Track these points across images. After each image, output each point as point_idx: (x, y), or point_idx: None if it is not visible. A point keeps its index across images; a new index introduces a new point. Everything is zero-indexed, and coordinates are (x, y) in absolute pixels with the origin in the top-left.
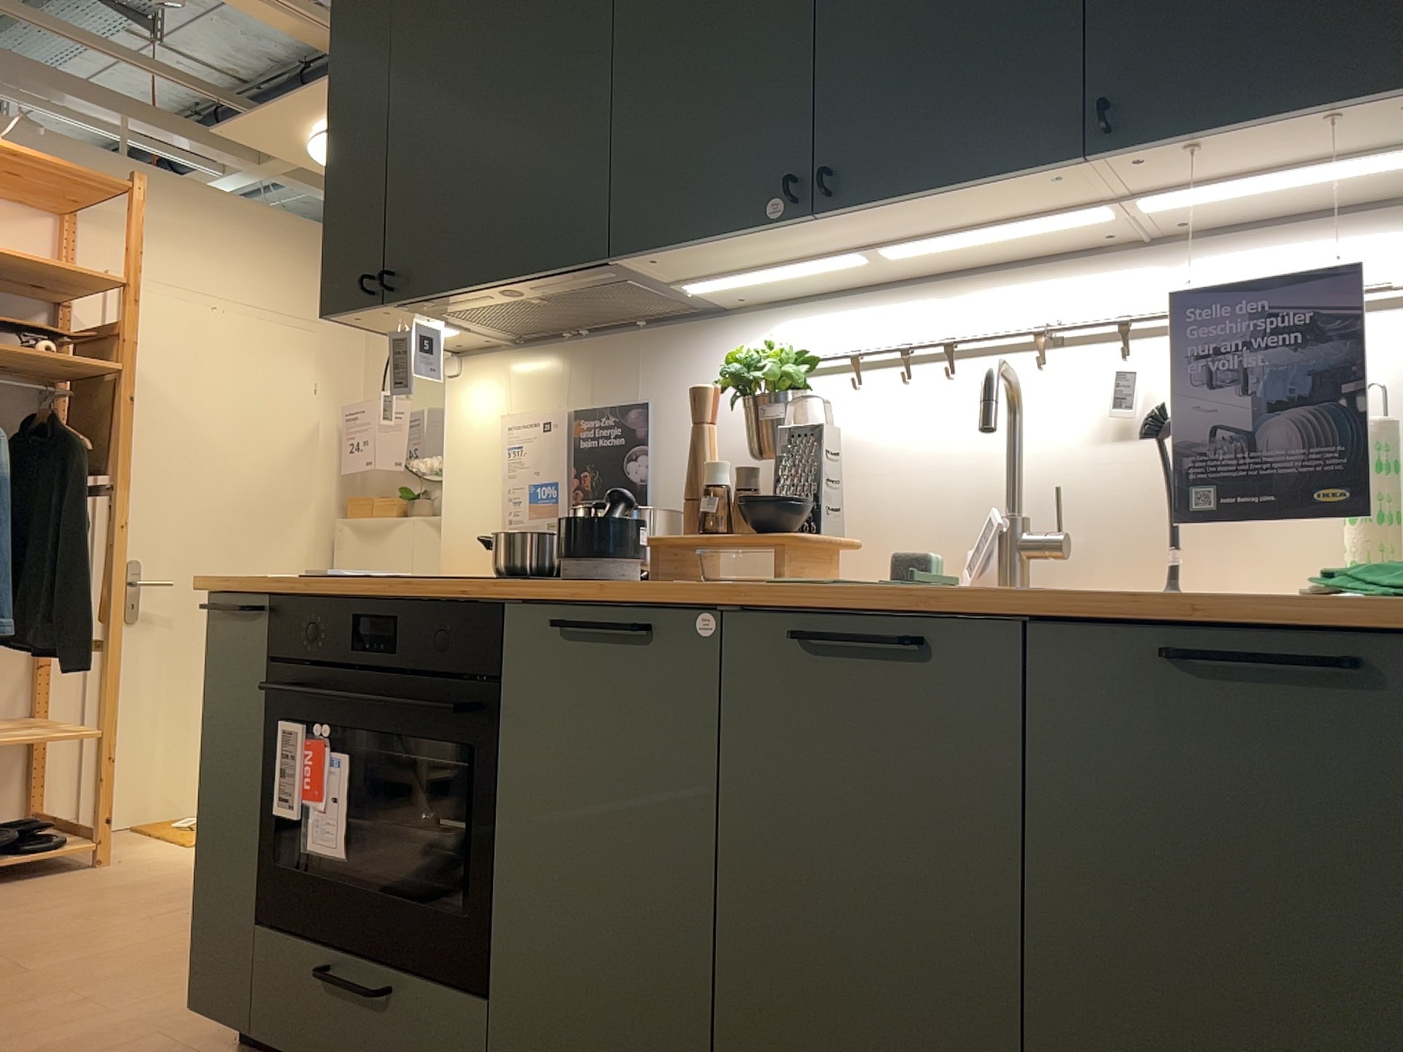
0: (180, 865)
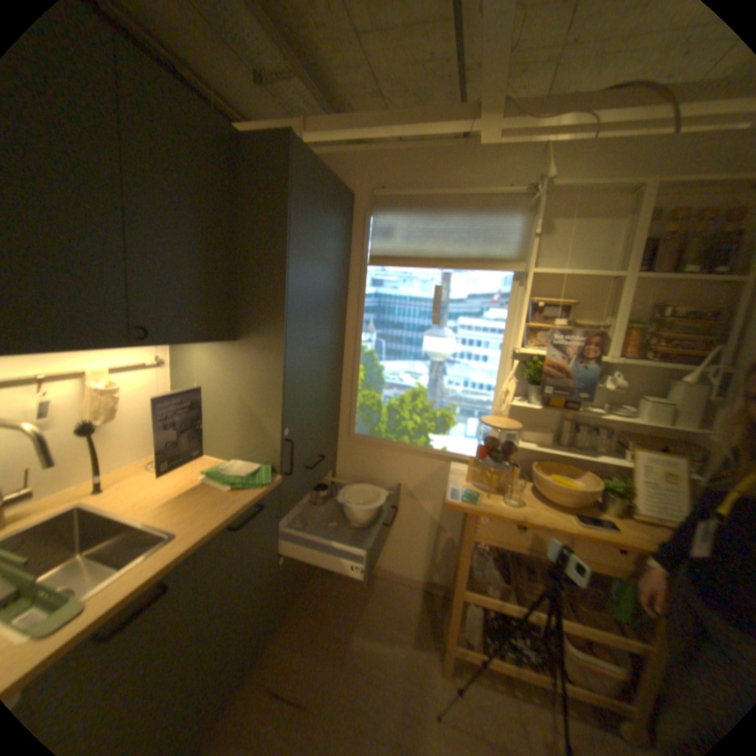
0: None
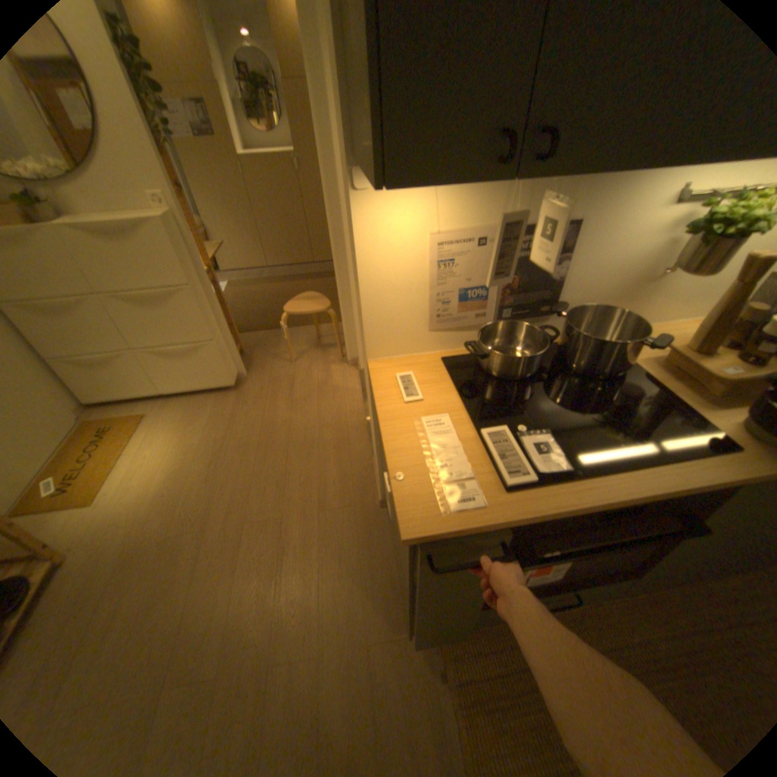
0: (119, 524)
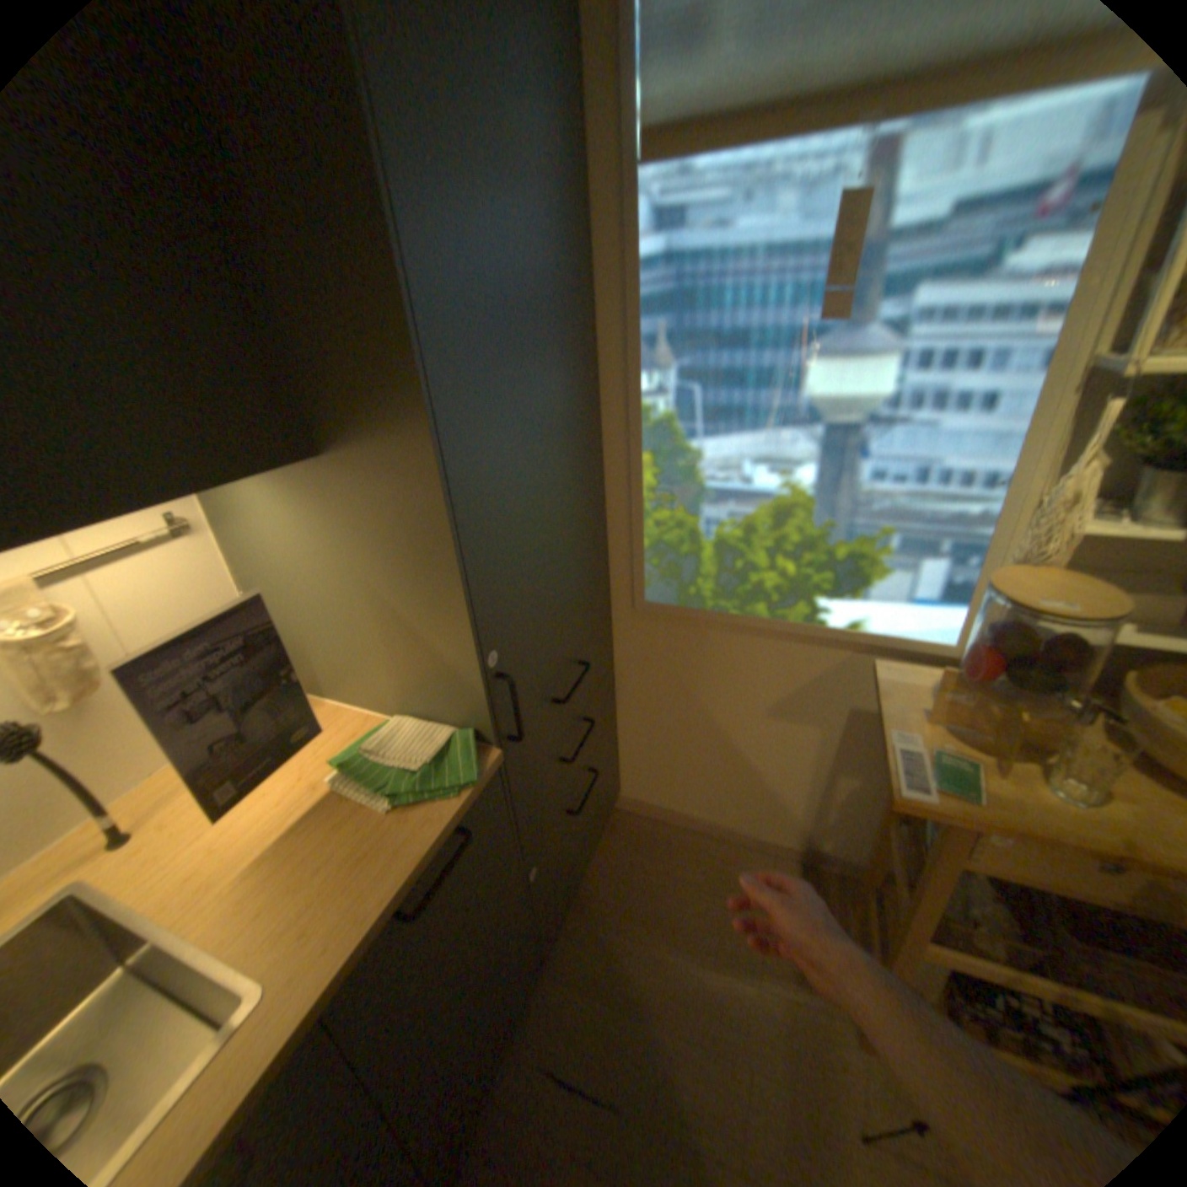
0: None
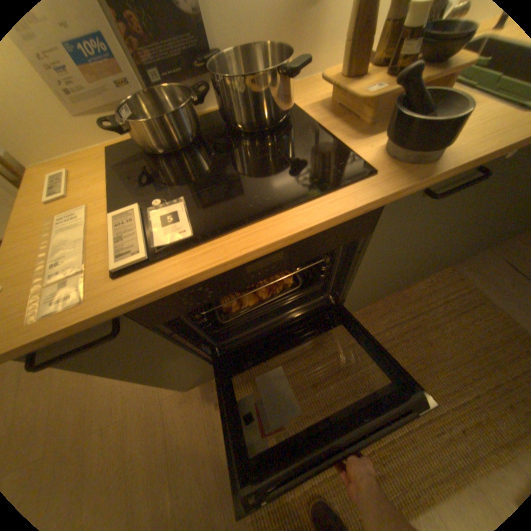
0: None
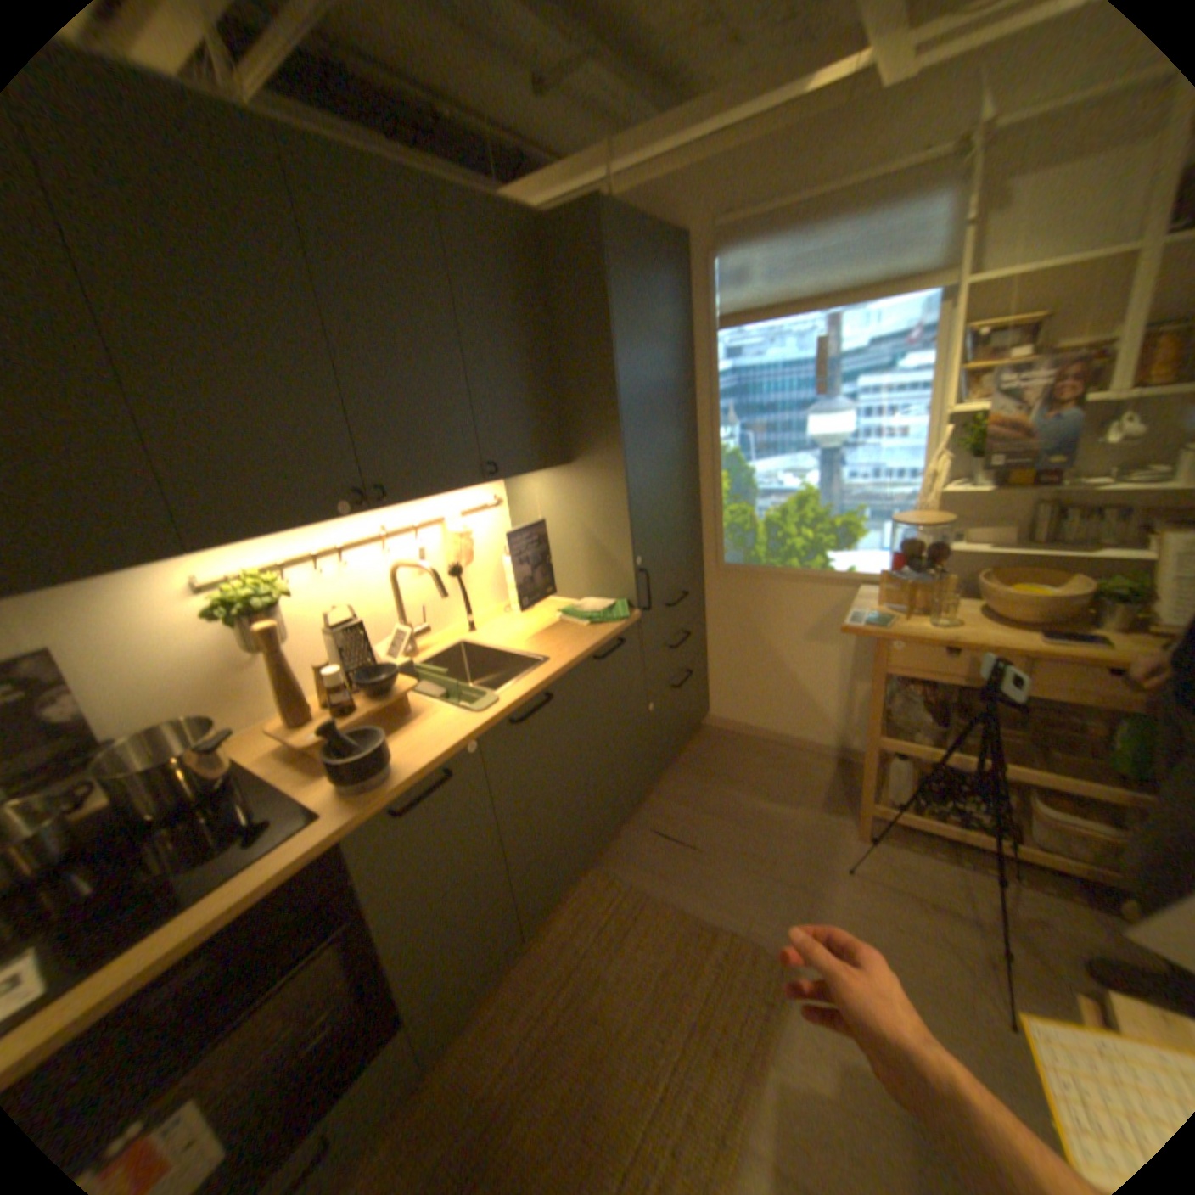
0: None
